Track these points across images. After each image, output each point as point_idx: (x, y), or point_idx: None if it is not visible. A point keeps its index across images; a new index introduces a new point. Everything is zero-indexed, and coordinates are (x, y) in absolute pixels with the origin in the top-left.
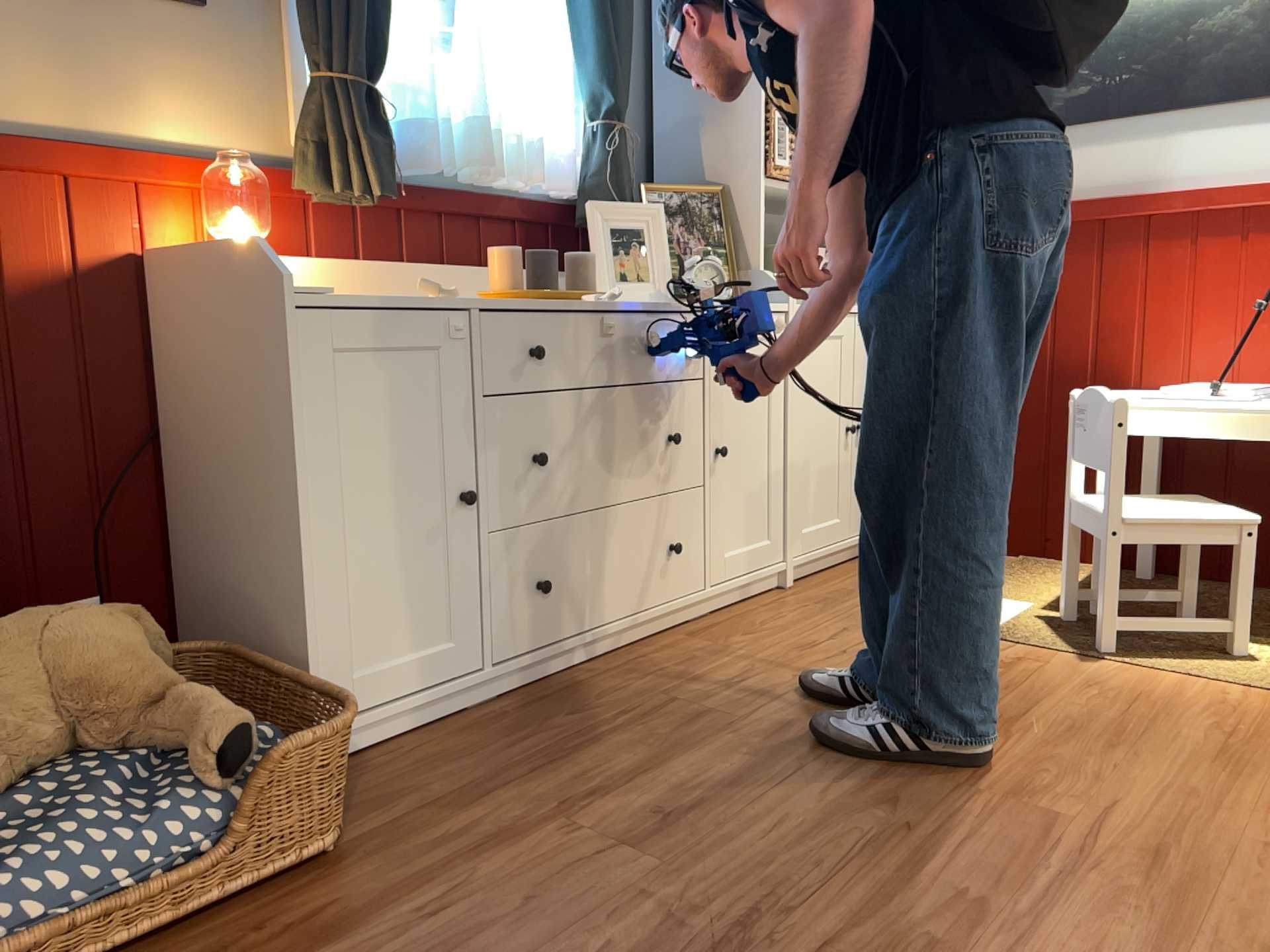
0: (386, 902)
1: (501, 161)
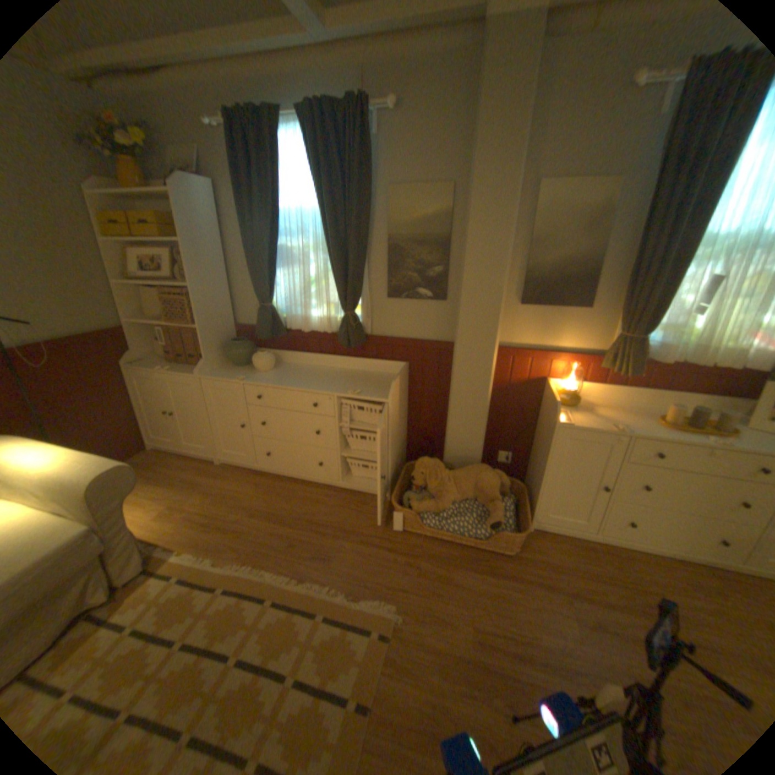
0: (511, 579)
1: (720, 355)
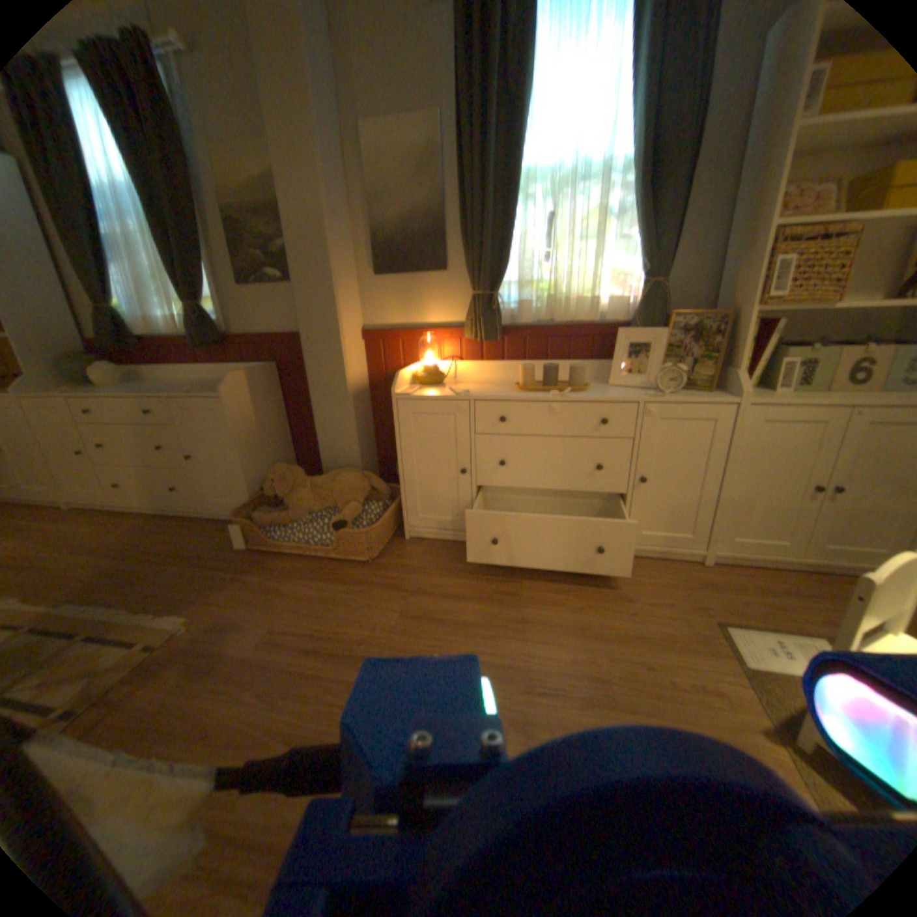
0: (352, 583)
1: (580, 308)
